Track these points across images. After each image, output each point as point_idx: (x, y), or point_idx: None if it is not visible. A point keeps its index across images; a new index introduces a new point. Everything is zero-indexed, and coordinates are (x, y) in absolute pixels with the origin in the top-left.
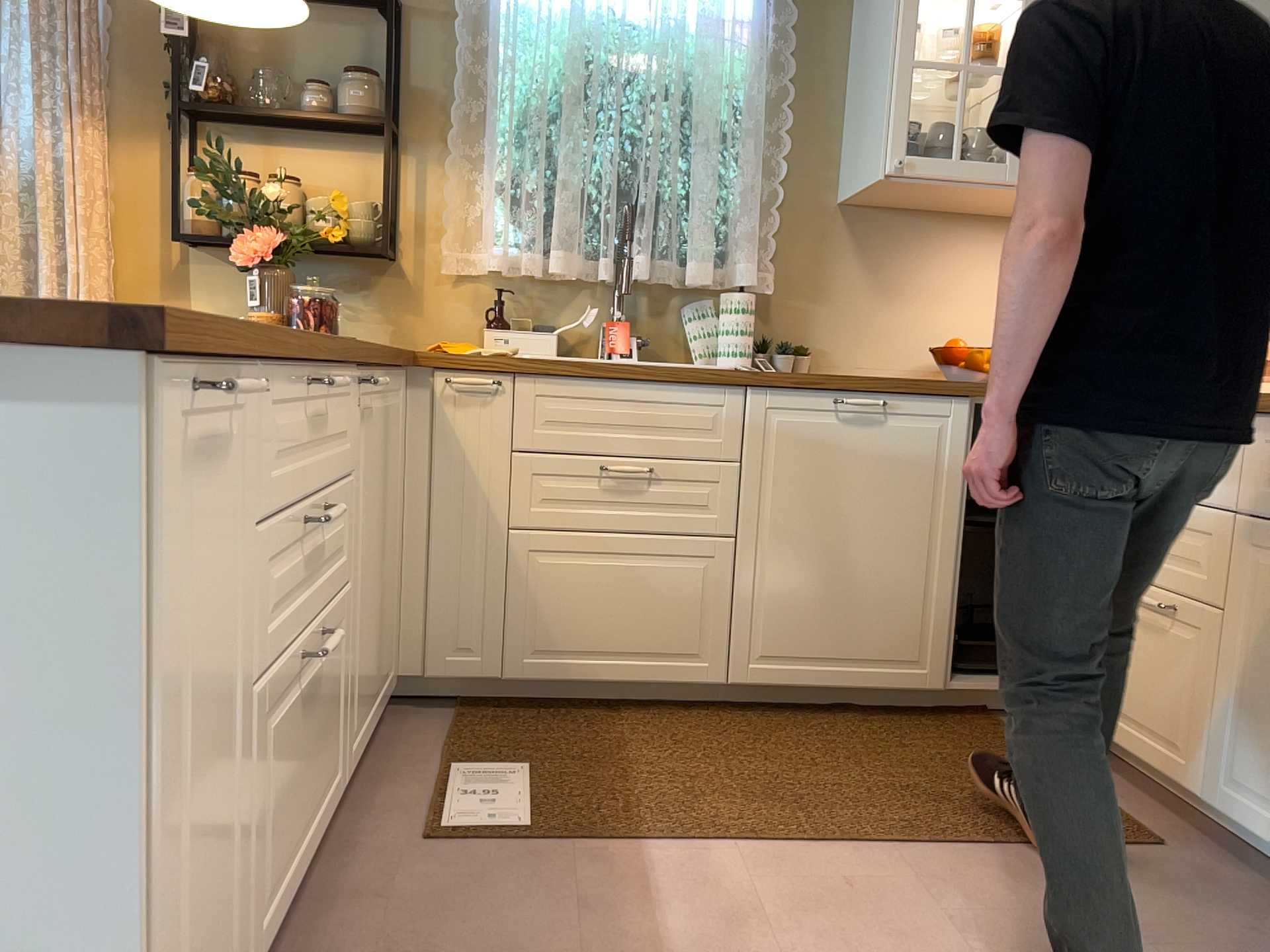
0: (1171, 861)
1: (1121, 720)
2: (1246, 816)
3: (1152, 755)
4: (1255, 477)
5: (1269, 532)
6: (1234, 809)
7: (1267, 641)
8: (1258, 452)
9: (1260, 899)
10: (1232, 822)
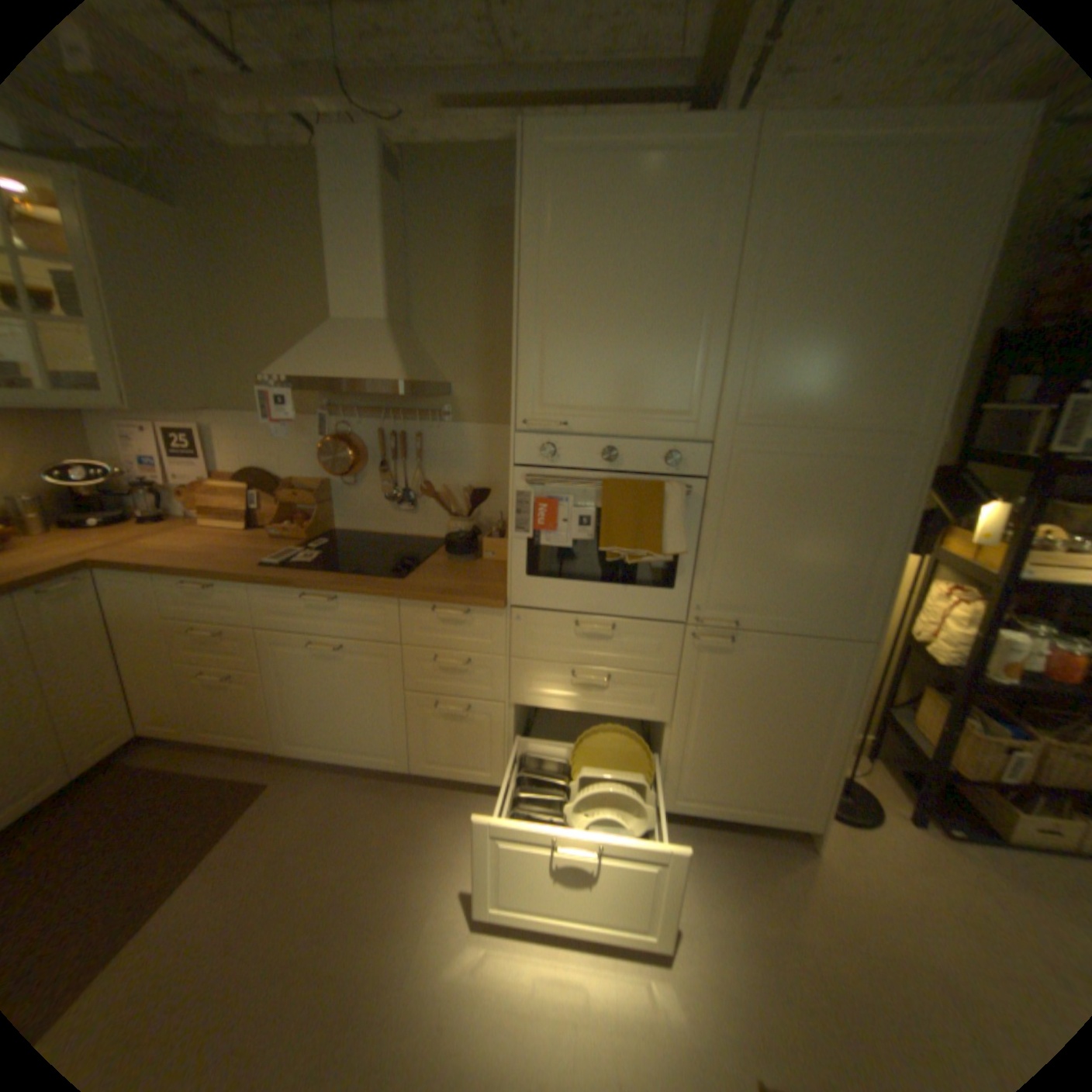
0: (274, 793)
1: (210, 734)
2: (299, 753)
3: (236, 744)
4: (259, 612)
5: (275, 636)
6: (292, 752)
7: (289, 682)
8: (257, 600)
9: (317, 782)
10: (293, 758)
